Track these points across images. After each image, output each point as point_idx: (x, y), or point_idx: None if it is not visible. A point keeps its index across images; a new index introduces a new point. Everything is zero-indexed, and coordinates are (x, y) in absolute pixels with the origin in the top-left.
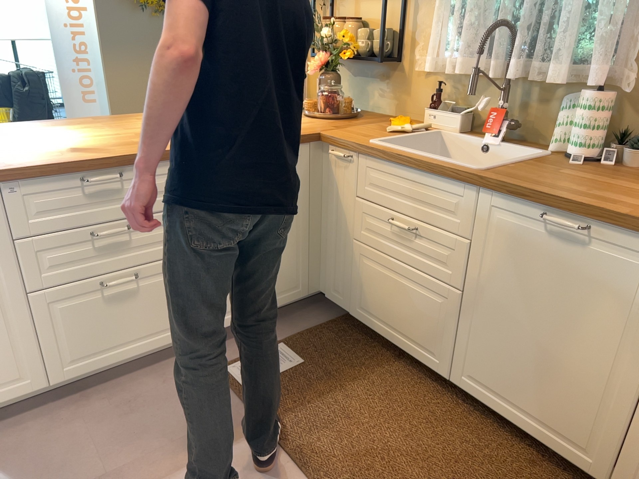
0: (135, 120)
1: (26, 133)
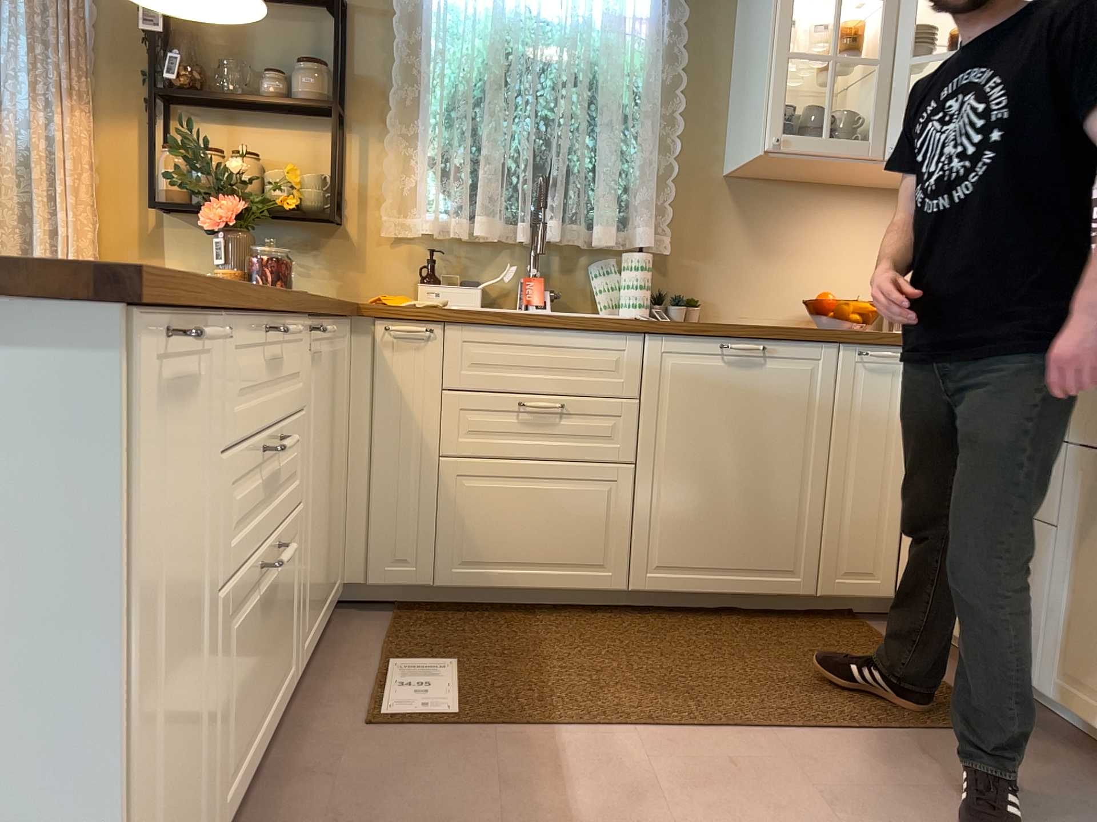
0: None
1: None
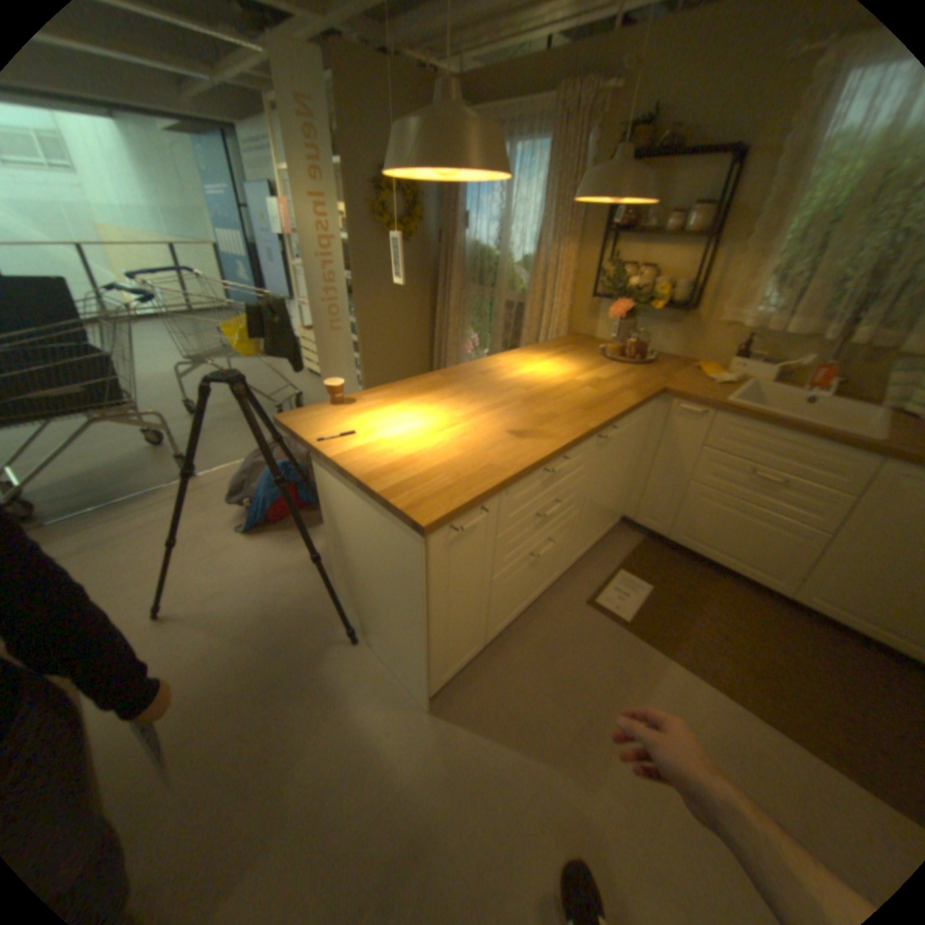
0: (476, 374)
1: (417, 405)
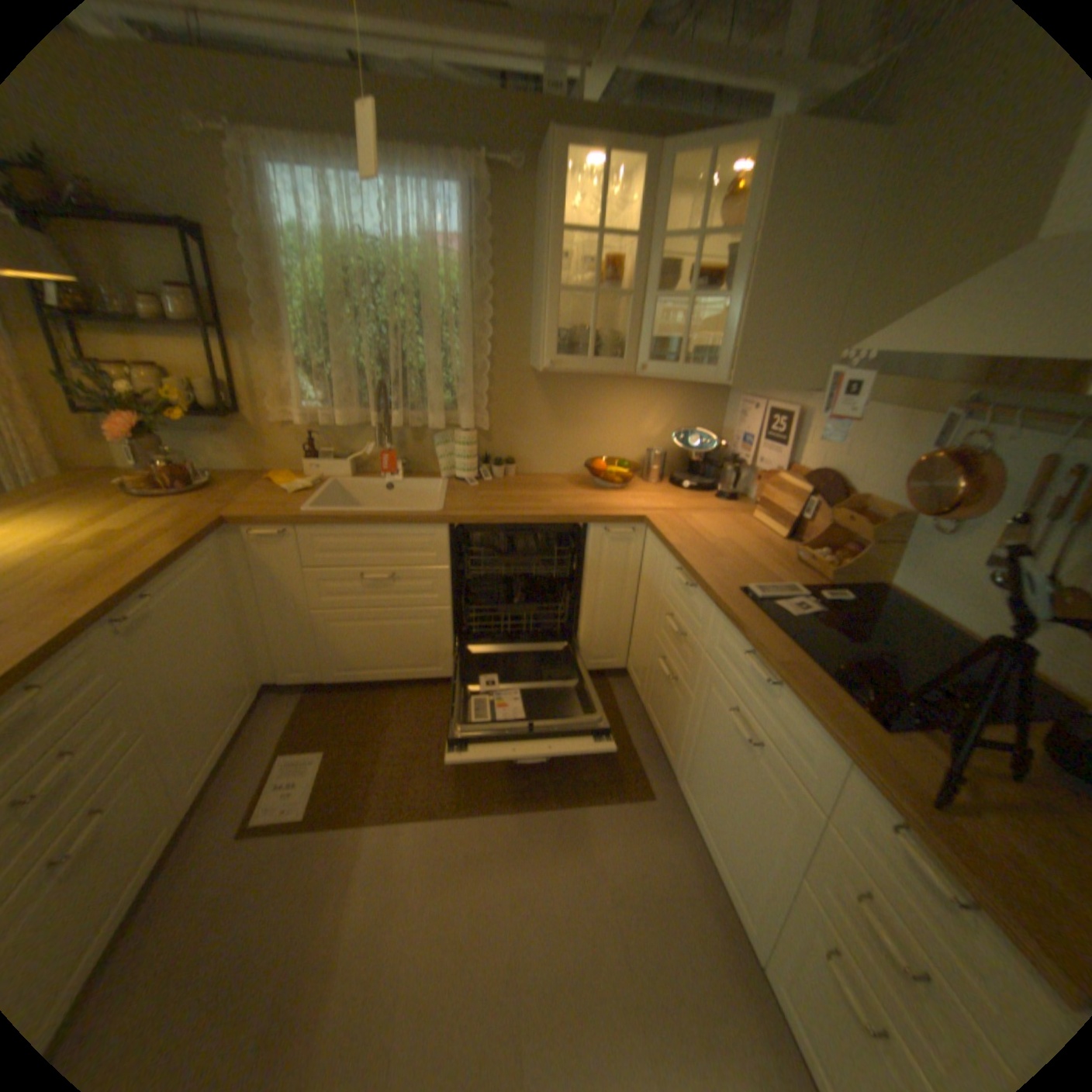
0: None
1: None
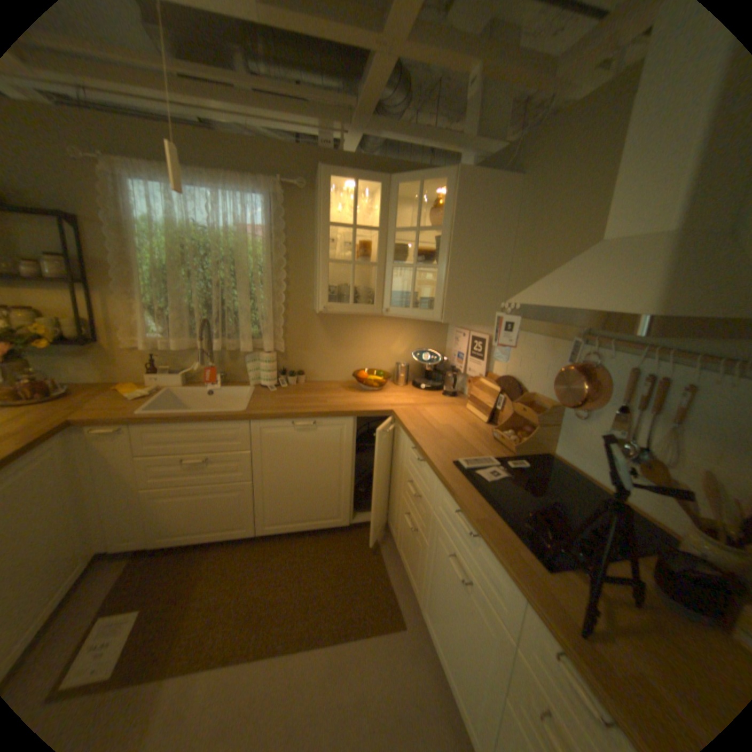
0: None
1: None
